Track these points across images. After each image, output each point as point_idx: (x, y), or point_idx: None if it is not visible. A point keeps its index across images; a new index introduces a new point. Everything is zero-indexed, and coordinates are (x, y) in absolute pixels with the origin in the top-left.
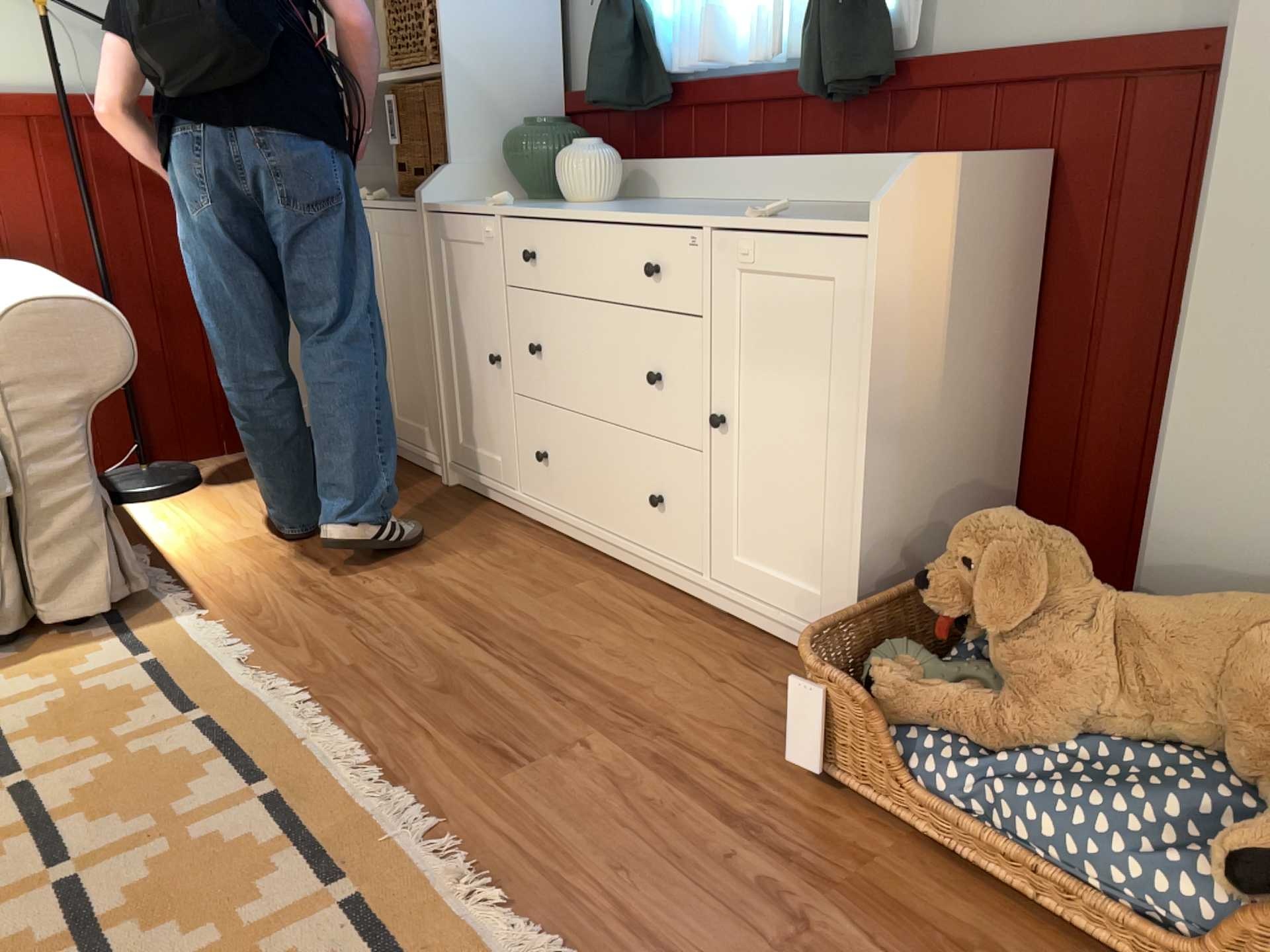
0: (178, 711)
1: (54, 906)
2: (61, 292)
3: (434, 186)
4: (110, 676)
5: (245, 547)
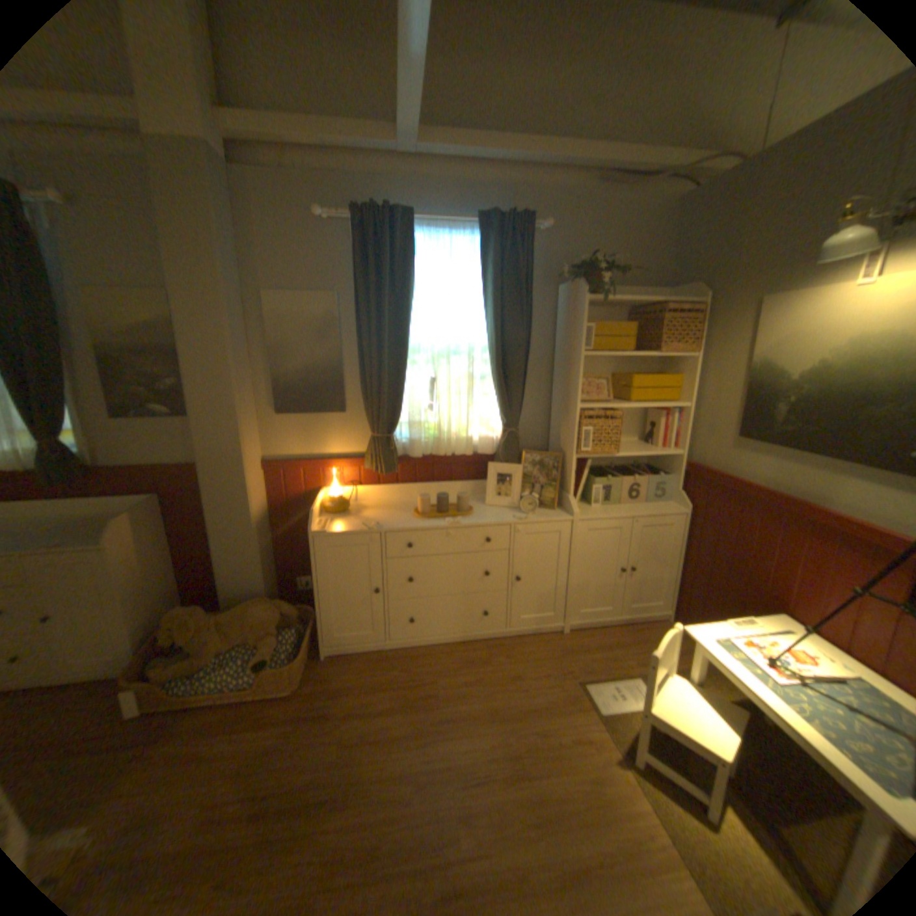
0: None
1: None
2: None
3: None
4: None
5: None
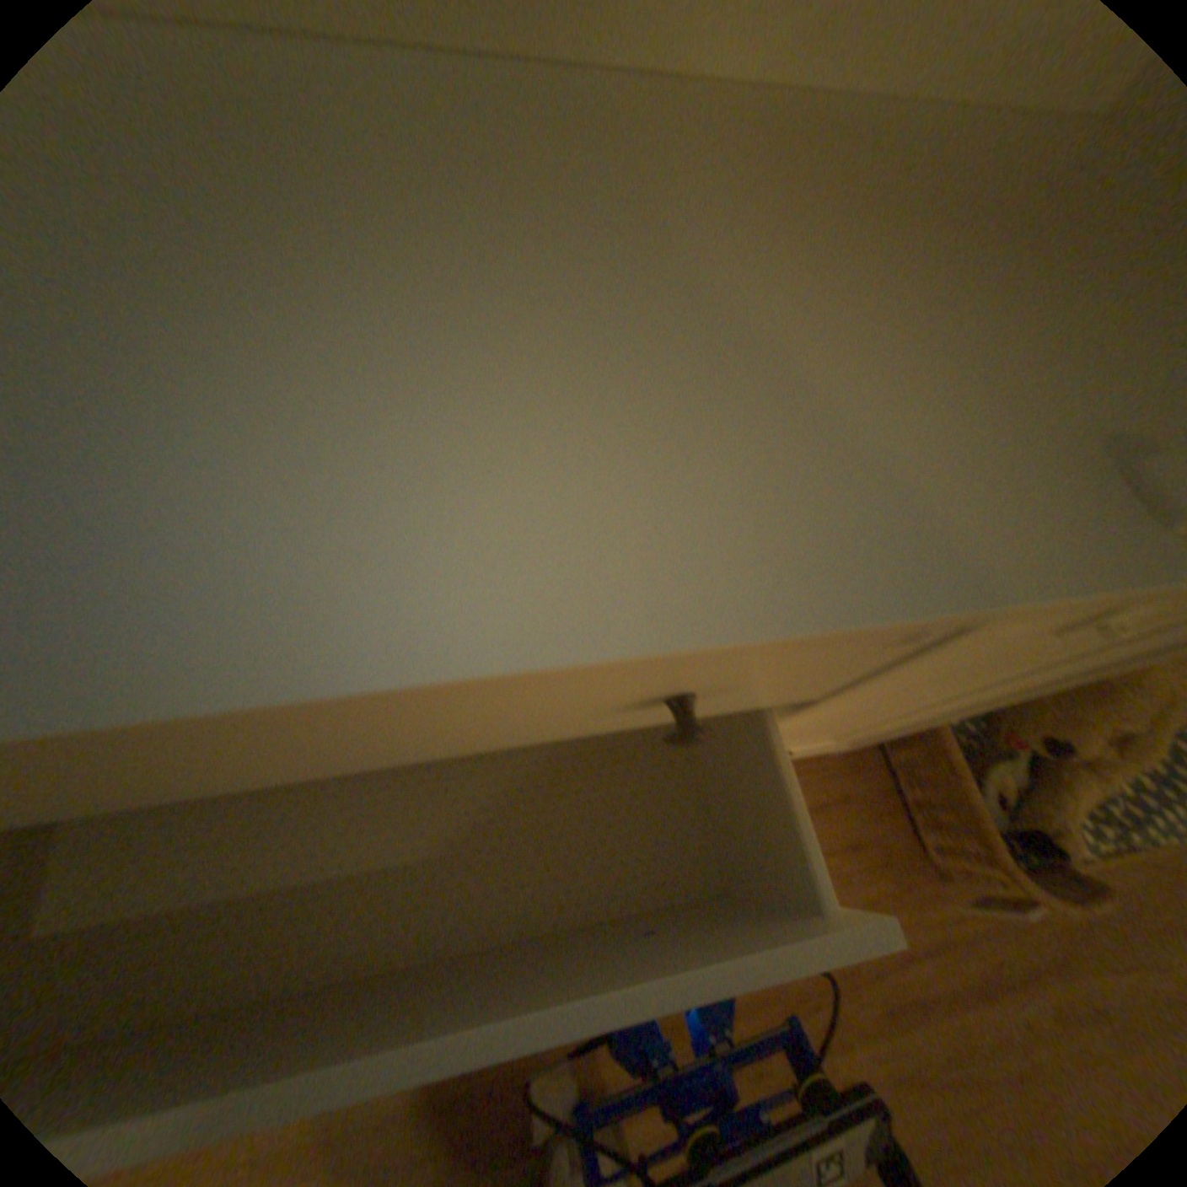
0: None
1: None
2: None
3: None
4: None
5: None
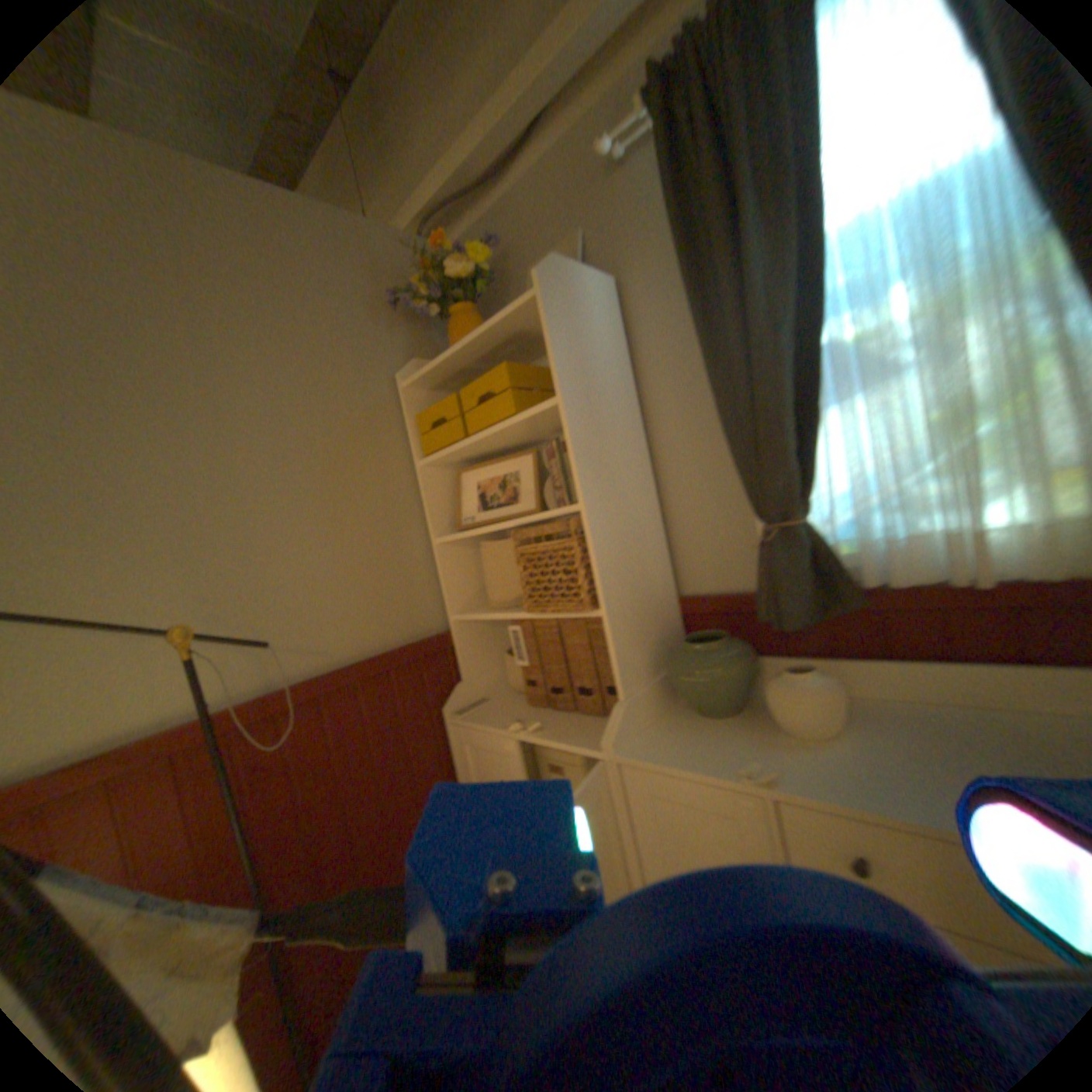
0: None
1: None
2: None
3: (622, 728)
4: None
5: None
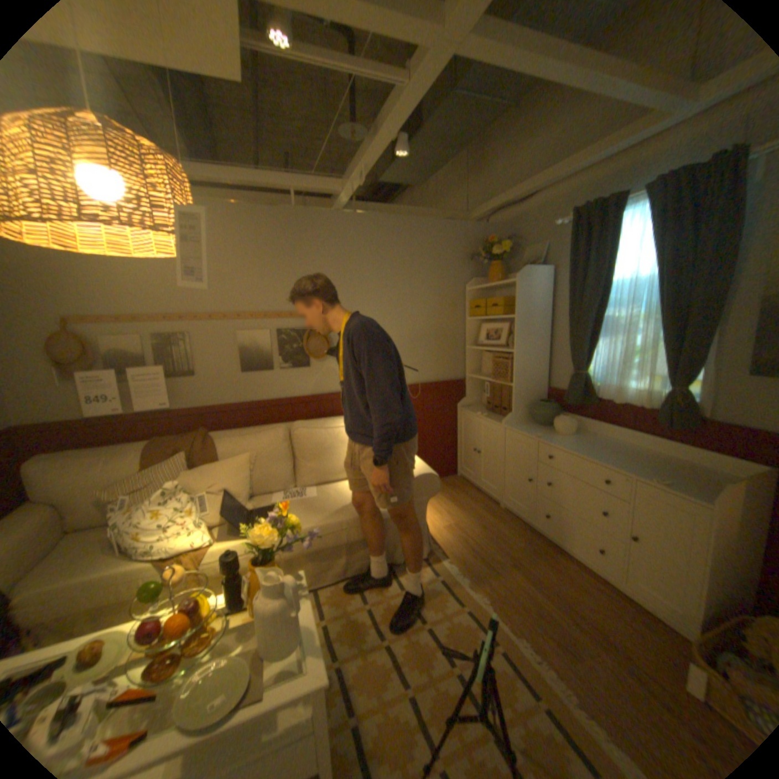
0: (460, 608)
1: (460, 687)
2: (422, 469)
3: (508, 420)
4: (434, 587)
5: (448, 530)
